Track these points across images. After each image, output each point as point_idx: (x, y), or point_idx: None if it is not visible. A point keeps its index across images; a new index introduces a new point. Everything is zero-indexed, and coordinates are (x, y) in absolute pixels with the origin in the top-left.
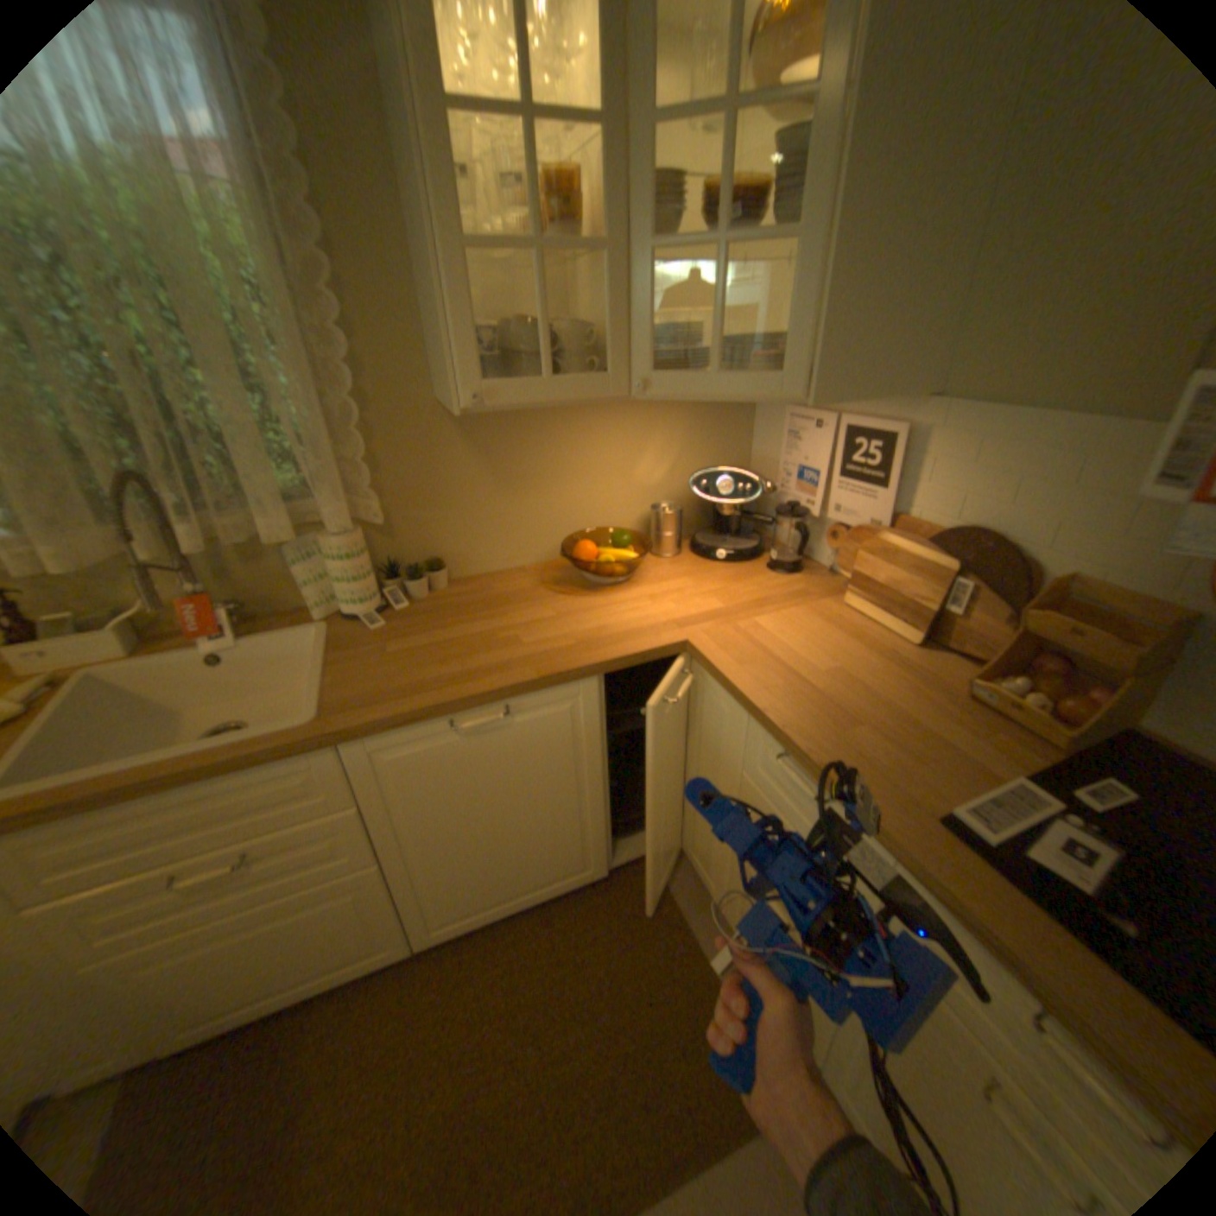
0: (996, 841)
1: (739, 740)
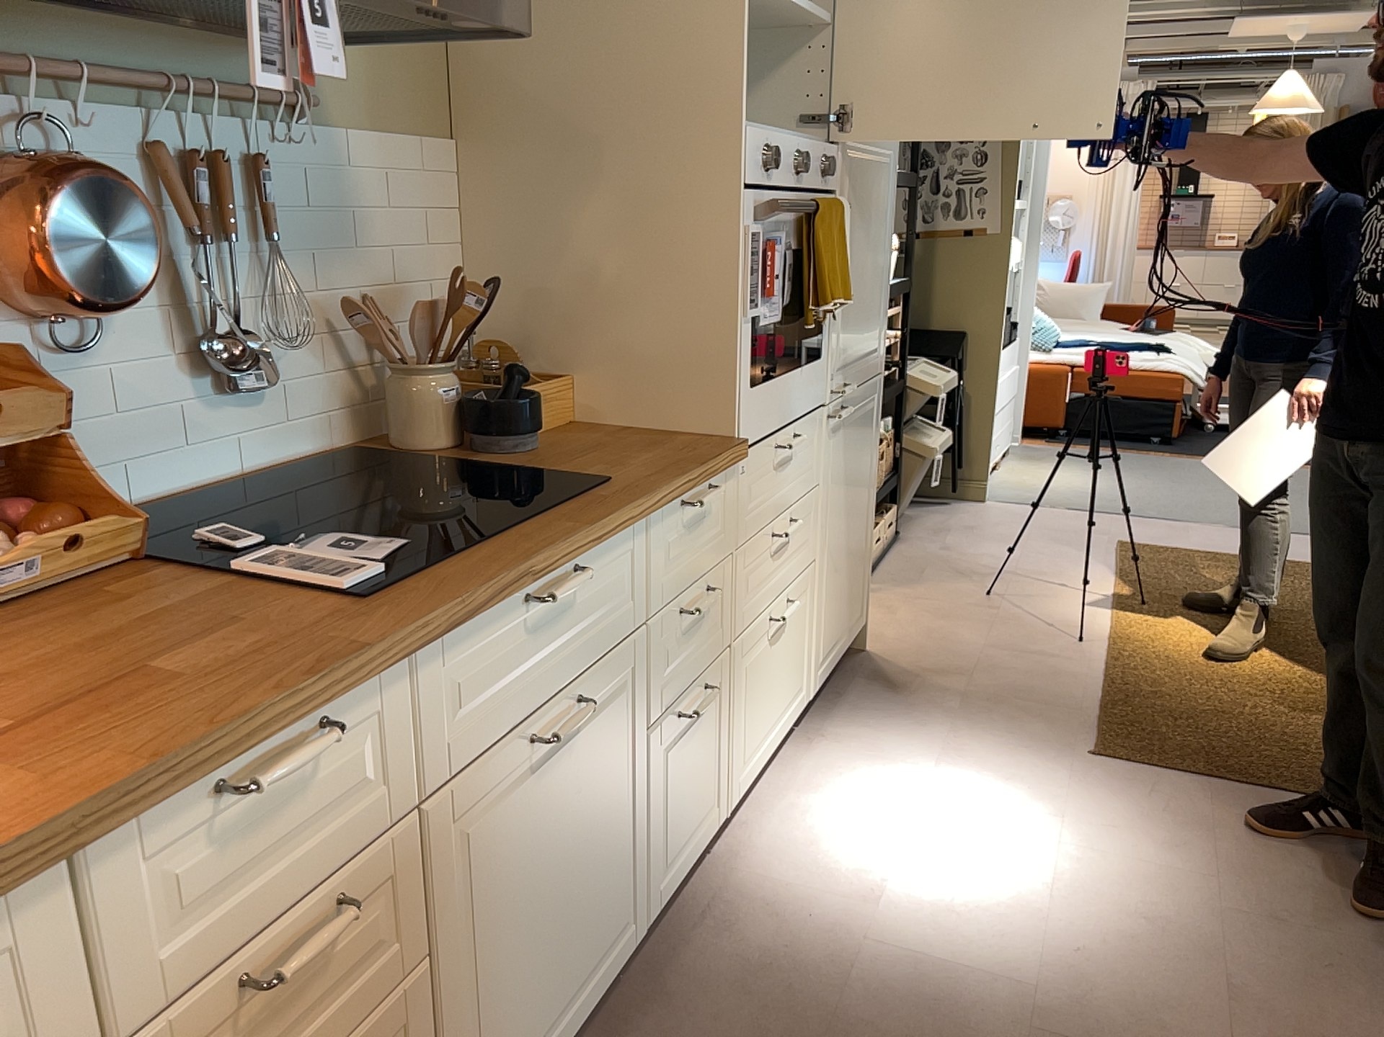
0: (368, 573)
1: (67, 993)
